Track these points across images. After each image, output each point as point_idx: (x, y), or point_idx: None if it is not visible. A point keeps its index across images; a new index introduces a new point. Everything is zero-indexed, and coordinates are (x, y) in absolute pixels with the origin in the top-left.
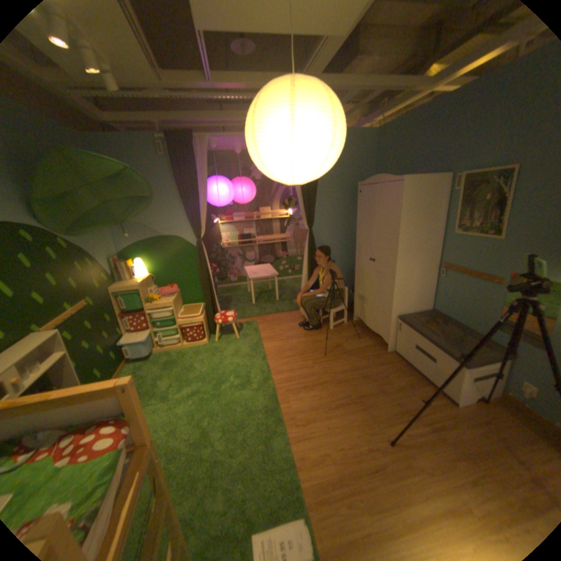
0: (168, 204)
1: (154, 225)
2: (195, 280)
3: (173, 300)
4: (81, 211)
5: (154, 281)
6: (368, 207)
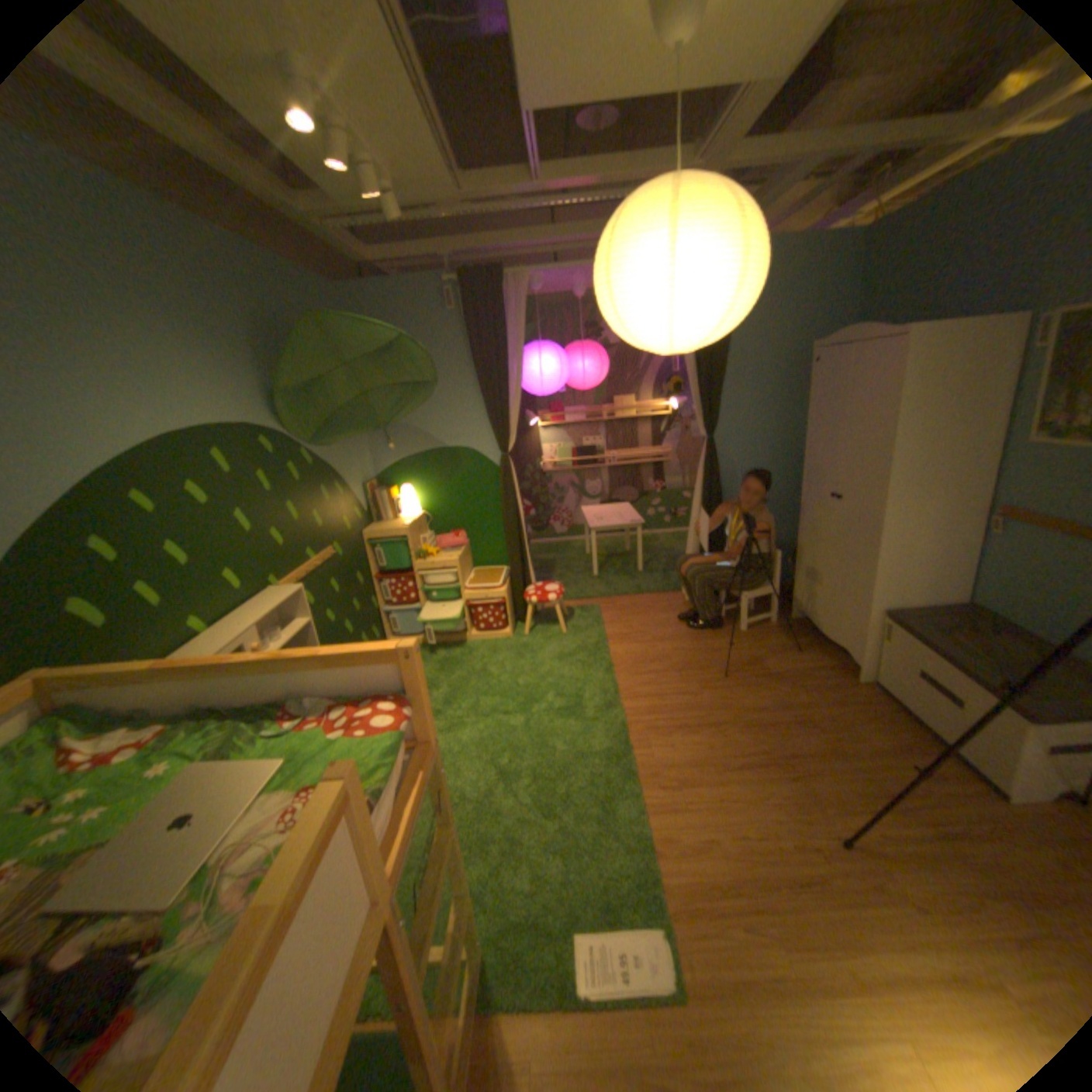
0: (457, 393)
1: (433, 430)
2: (494, 525)
3: (458, 558)
4: (331, 408)
5: (428, 525)
6: (831, 390)
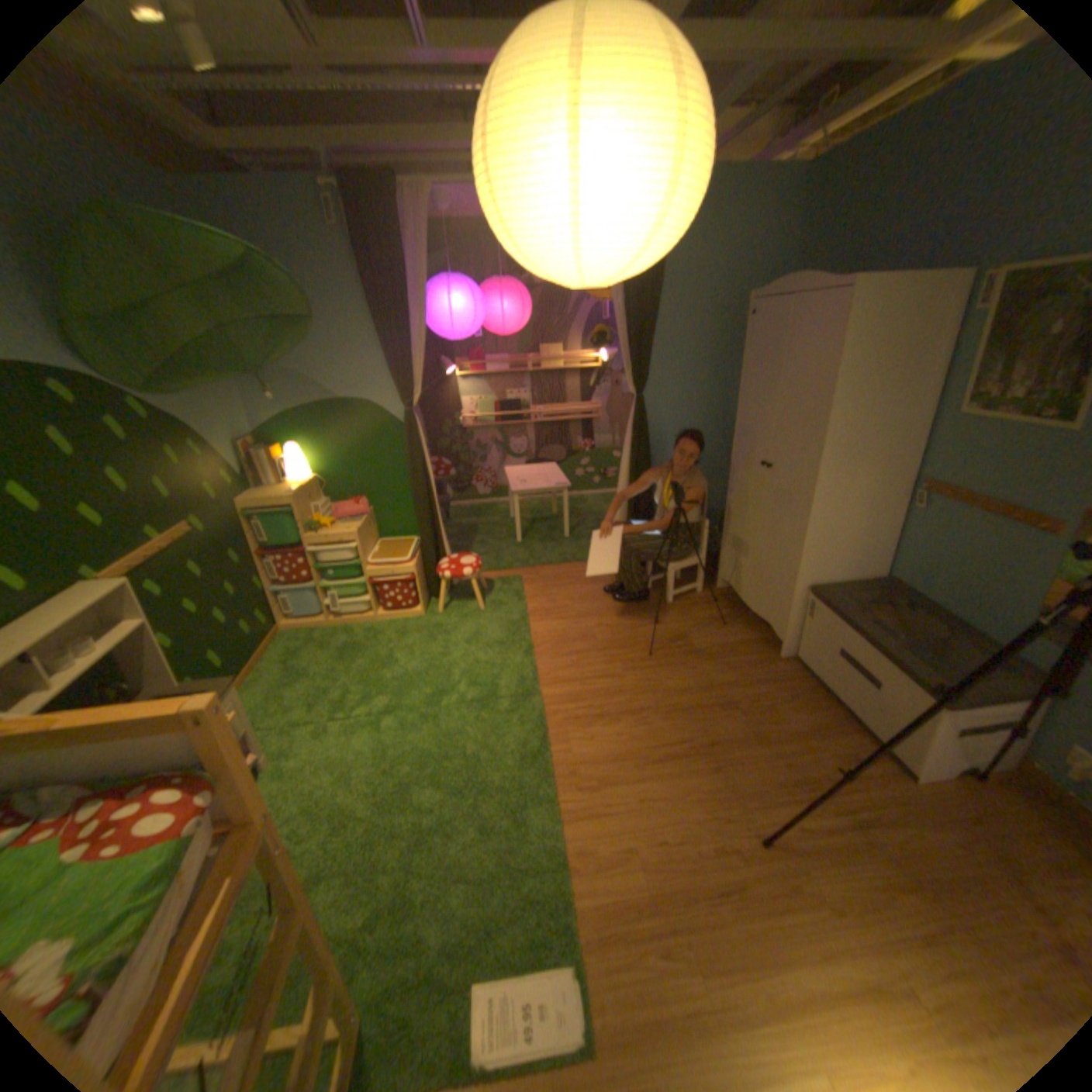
0: (348, 333)
1: (321, 377)
2: (402, 490)
3: (357, 529)
4: (173, 345)
5: (323, 490)
6: (767, 347)
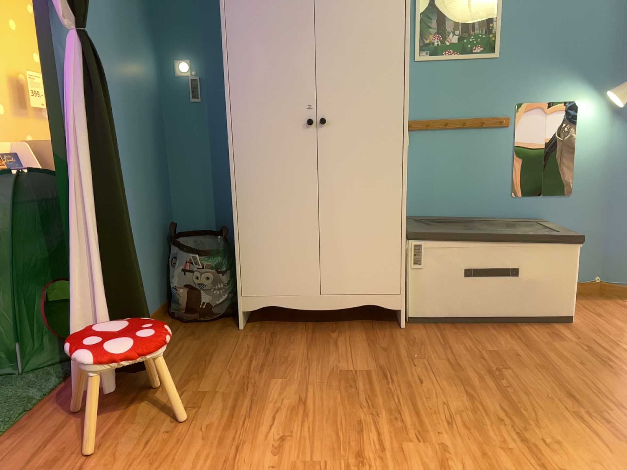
0: None
1: None
2: None
3: None
4: None
5: None
6: None
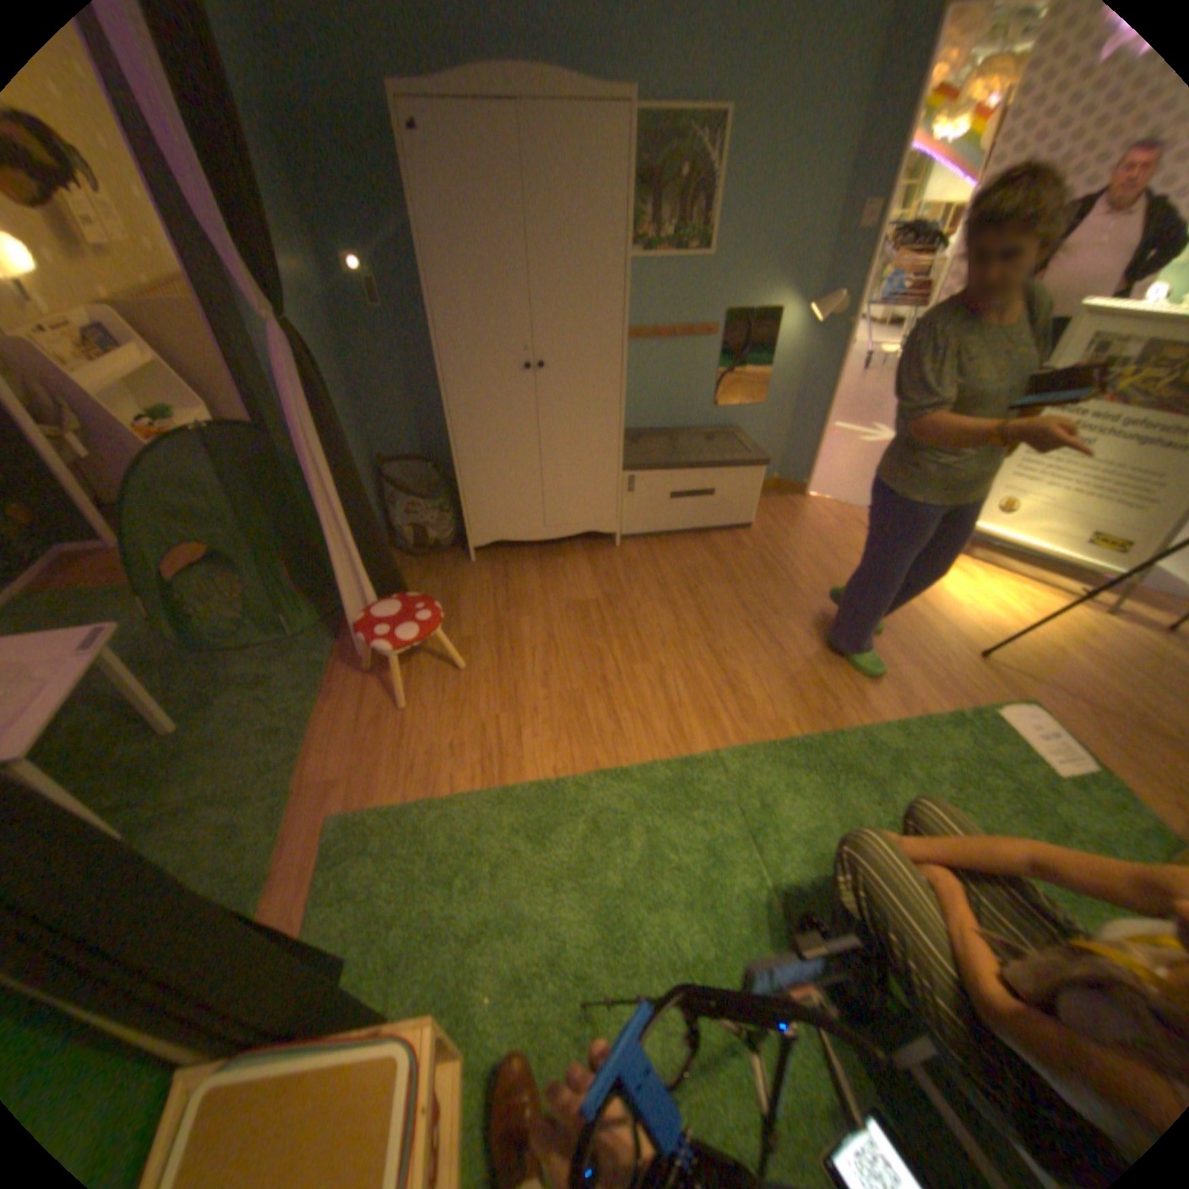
0: None
1: None
2: None
3: None
4: None
5: None
6: (476, 192)
